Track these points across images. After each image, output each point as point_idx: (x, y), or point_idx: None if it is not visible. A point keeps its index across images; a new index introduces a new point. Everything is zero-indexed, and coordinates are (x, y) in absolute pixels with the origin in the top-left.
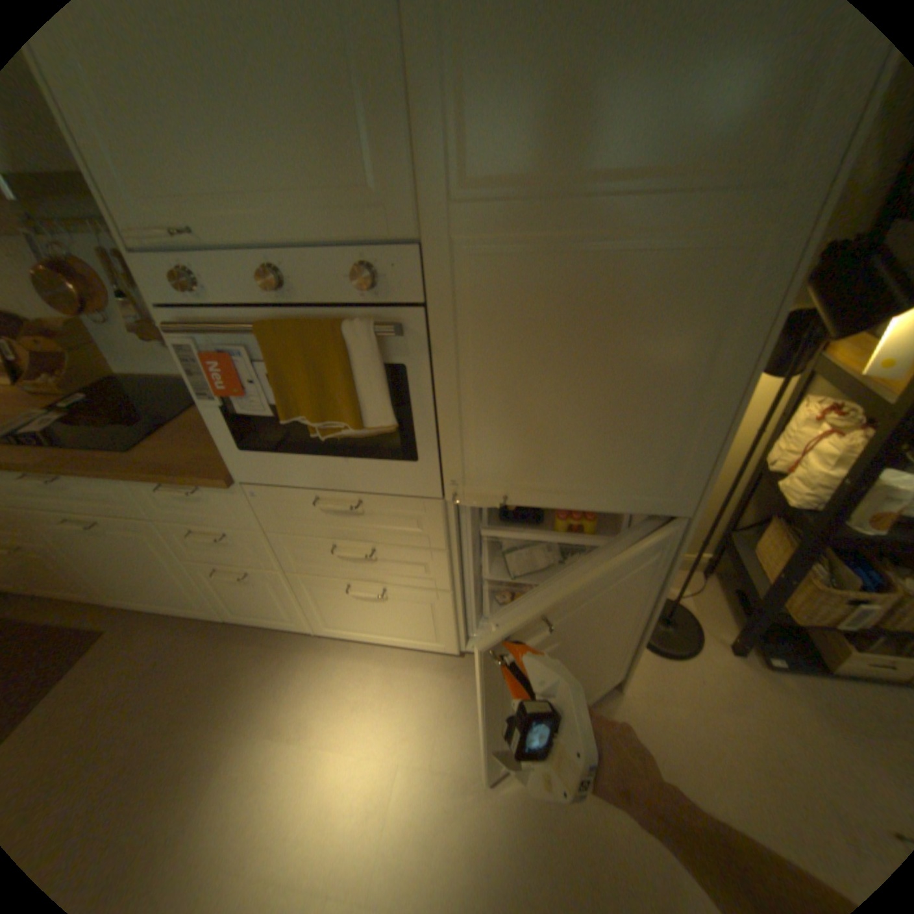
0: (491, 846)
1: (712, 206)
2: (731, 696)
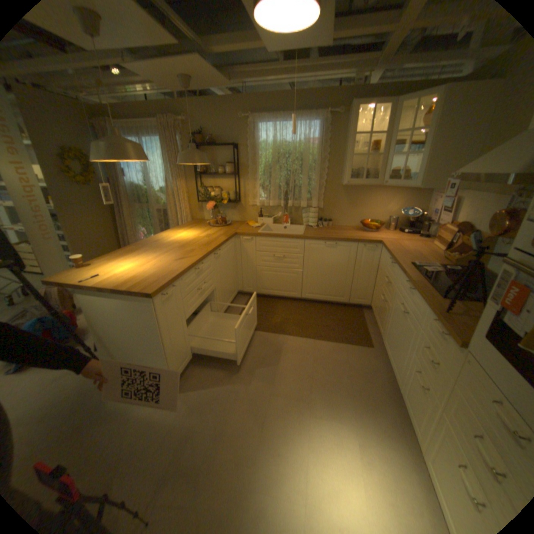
0: None
1: None
2: None
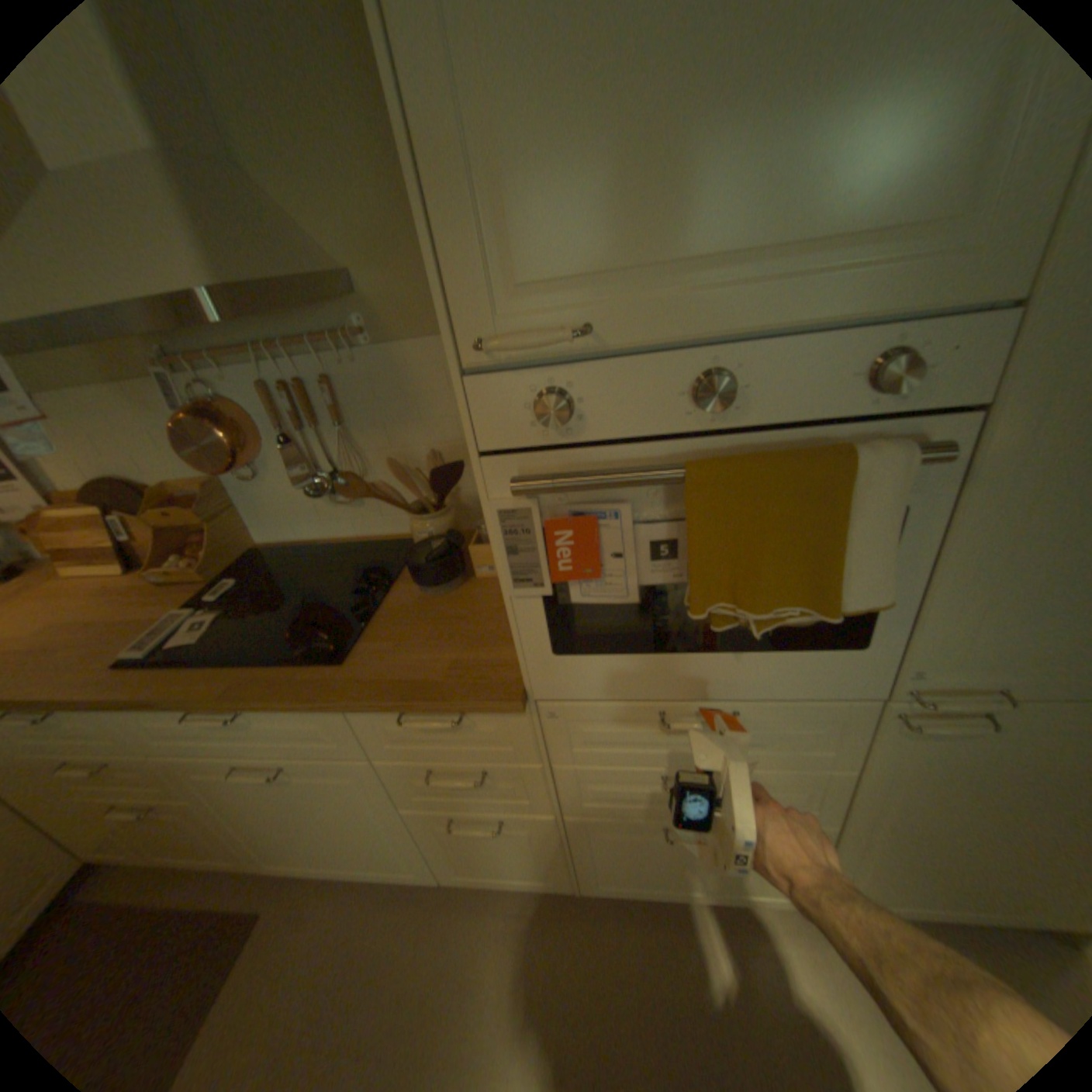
0: None
1: None
2: None
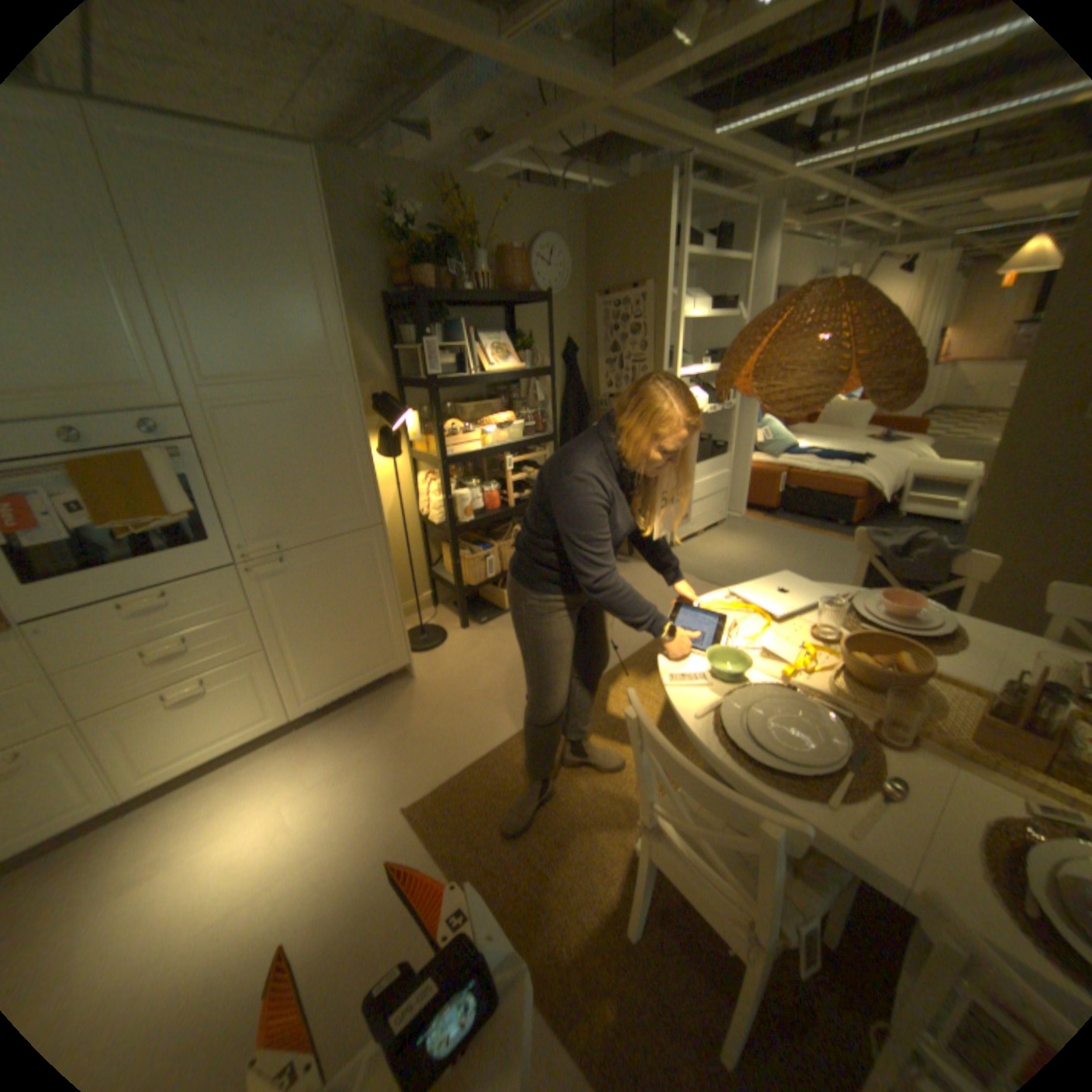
0: (370, 781)
1: (316, 384)
2: (467, 645)
